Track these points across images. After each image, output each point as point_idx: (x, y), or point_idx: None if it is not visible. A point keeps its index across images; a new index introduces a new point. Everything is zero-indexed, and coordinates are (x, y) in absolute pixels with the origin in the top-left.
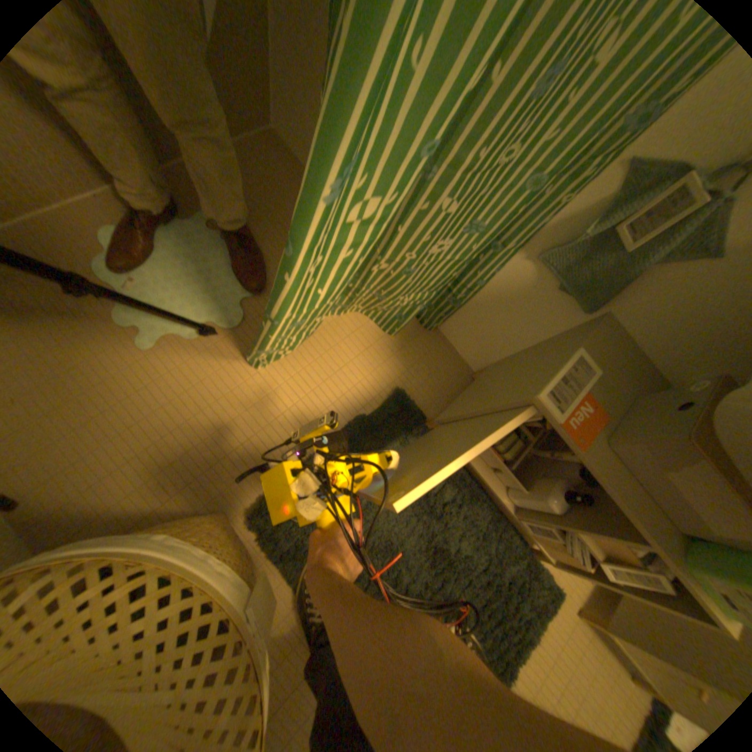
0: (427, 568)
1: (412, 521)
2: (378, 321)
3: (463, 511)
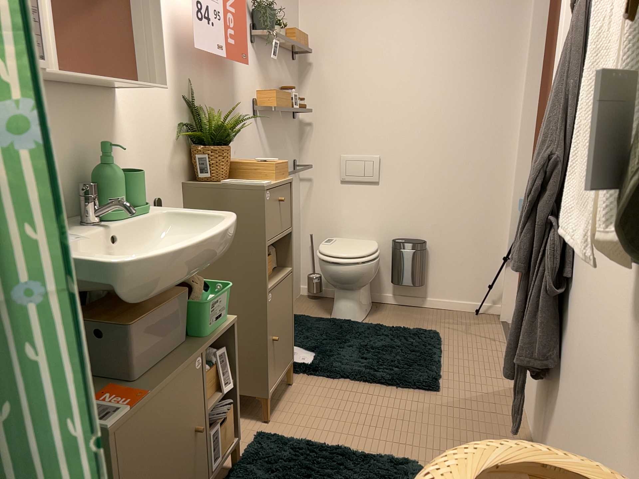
0: None
1: None
2: None
3: None
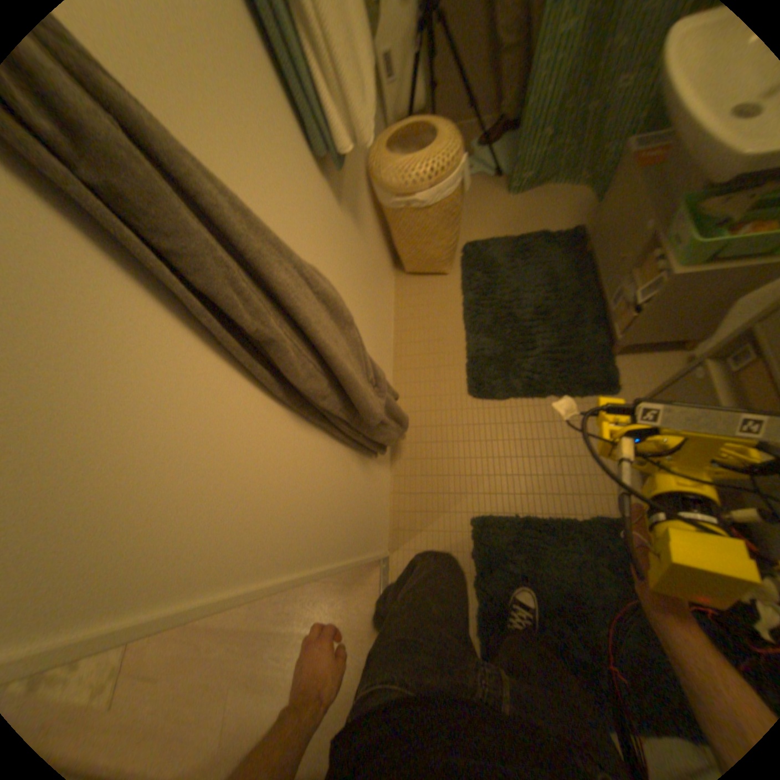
0: (532, 309)
1: (541, 286)
2: (599, 194)
3: (577, 299)
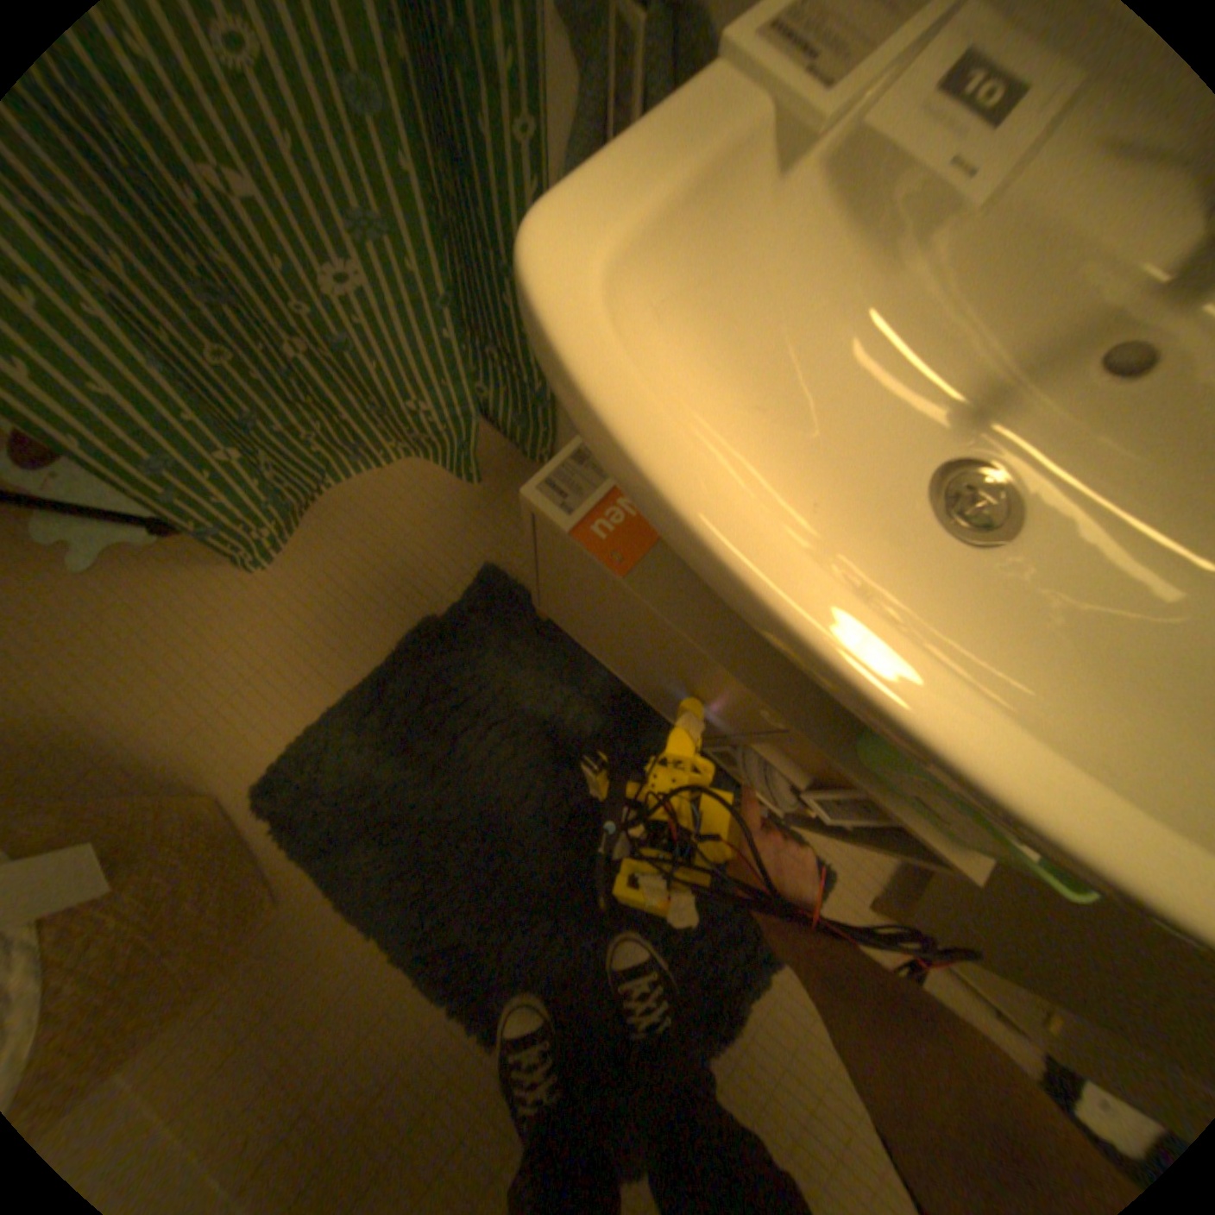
0: (556, 849)
1: (524, 775)
2: (450, 464)
3: (617, 749)
